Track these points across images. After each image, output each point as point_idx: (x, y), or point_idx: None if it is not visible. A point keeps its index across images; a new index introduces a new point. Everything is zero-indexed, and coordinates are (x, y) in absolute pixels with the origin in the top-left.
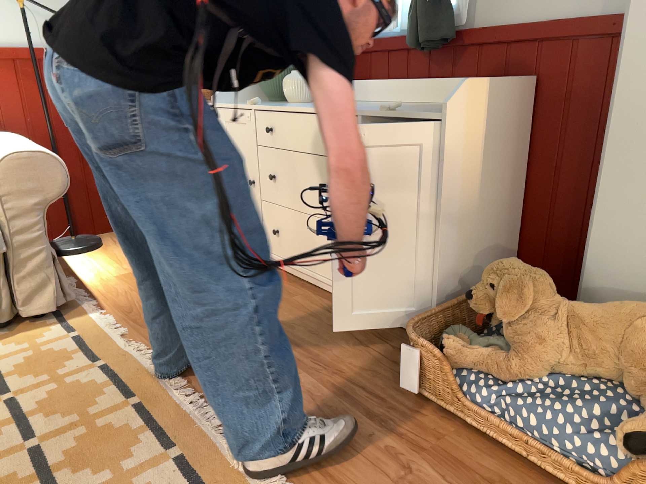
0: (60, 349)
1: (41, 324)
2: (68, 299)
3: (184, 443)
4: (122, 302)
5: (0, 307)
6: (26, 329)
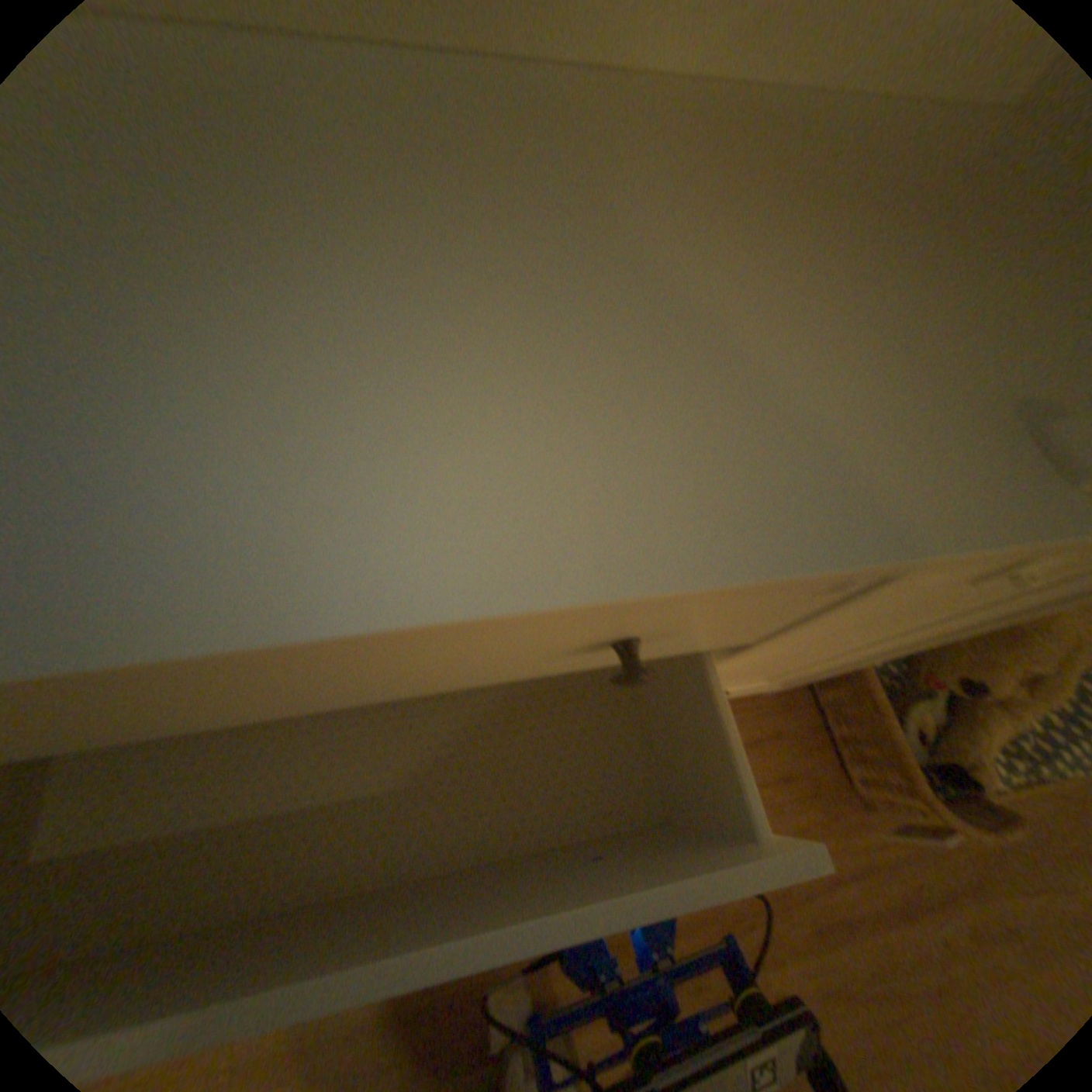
0: None
1: None
2: None
3: None
4: None
5: None
6: None
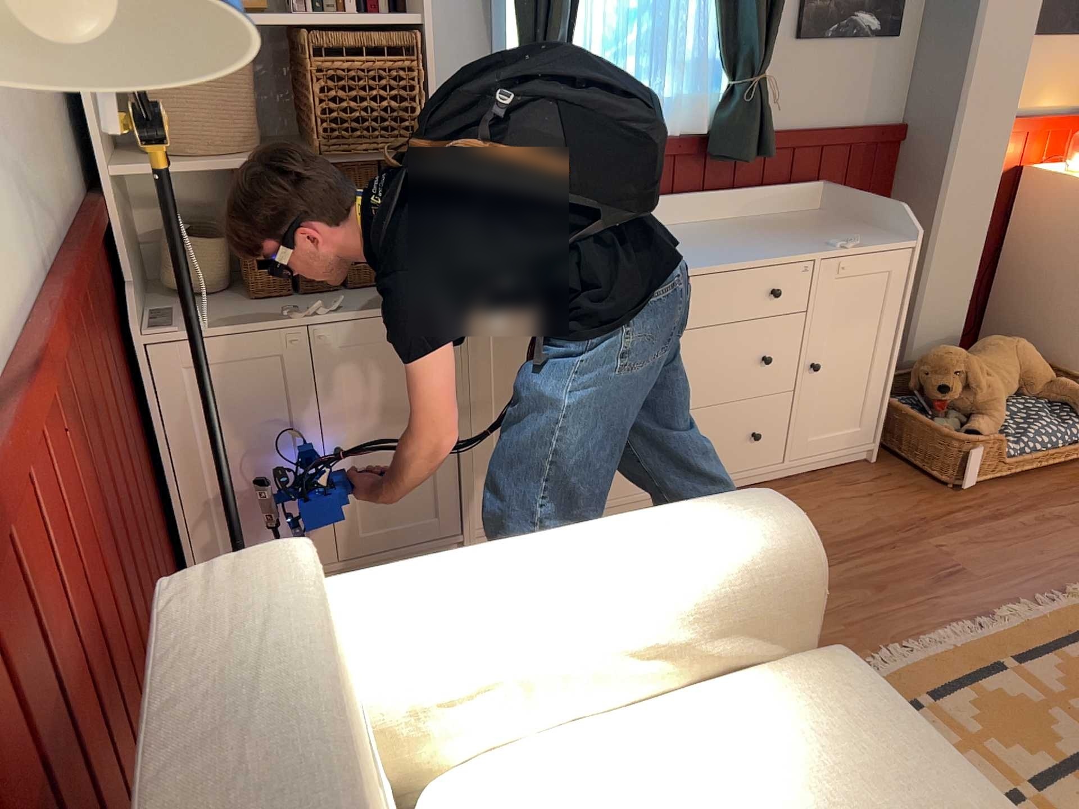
0: None
1: None
2: None
3: (1071, 627)
4: None
5: None
6: None
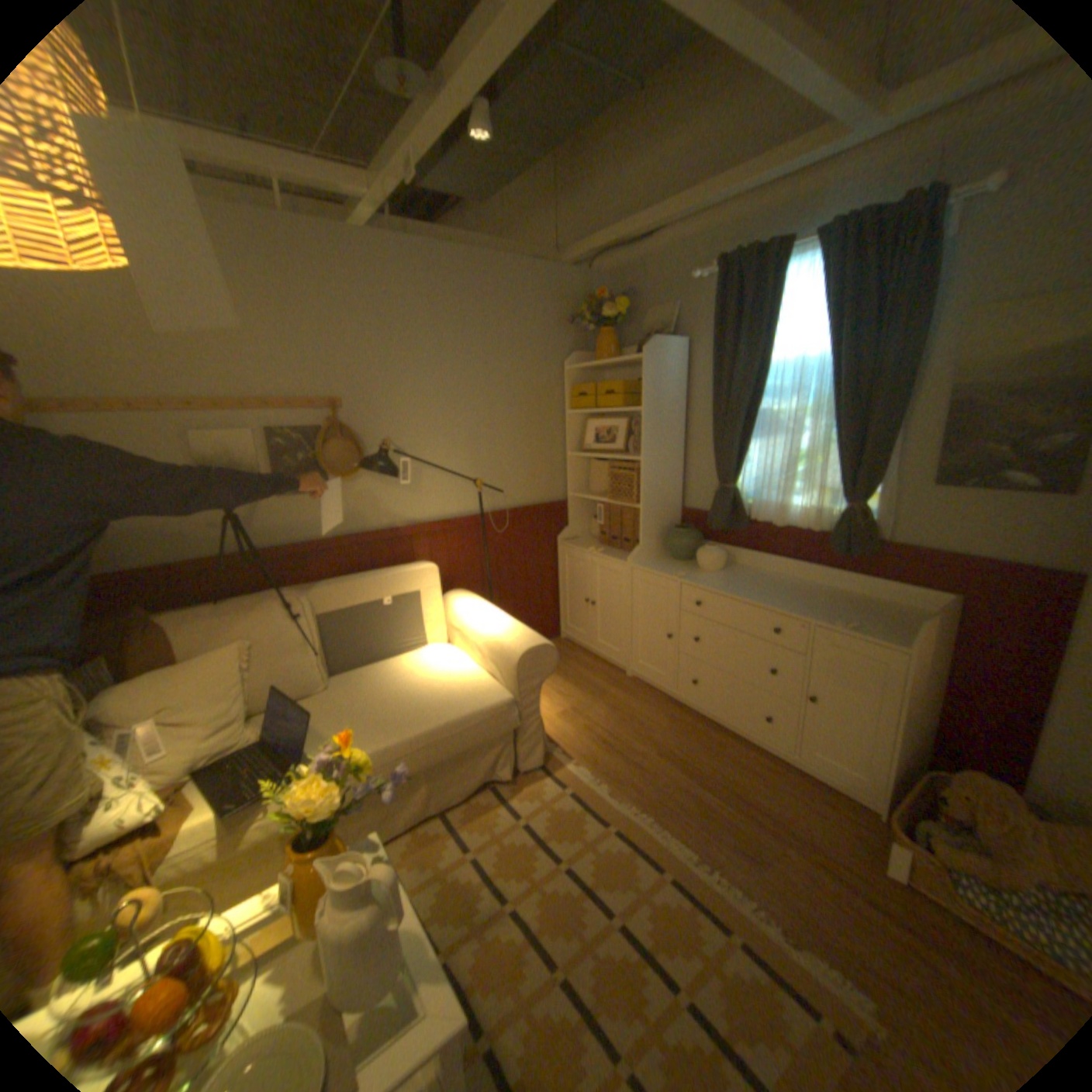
0: (569, 811)
1: (533, 777)
2: (545, 751)
3: (738, 929)
4: (582, 750)
5: (509, 767)
6: (524, 783)
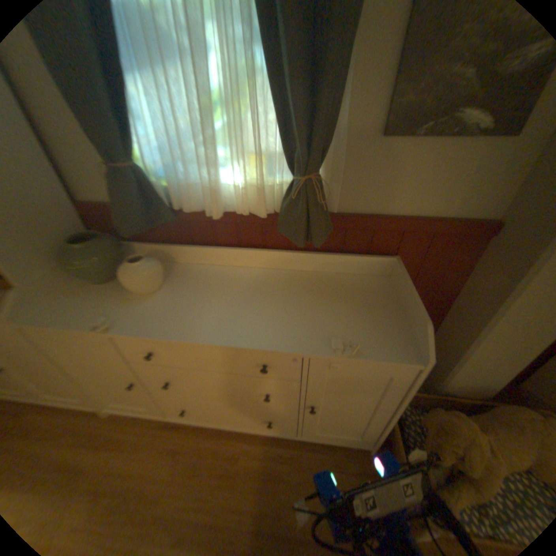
0: None
1: None
2: None
3: None
4: None
5: None
6: None
